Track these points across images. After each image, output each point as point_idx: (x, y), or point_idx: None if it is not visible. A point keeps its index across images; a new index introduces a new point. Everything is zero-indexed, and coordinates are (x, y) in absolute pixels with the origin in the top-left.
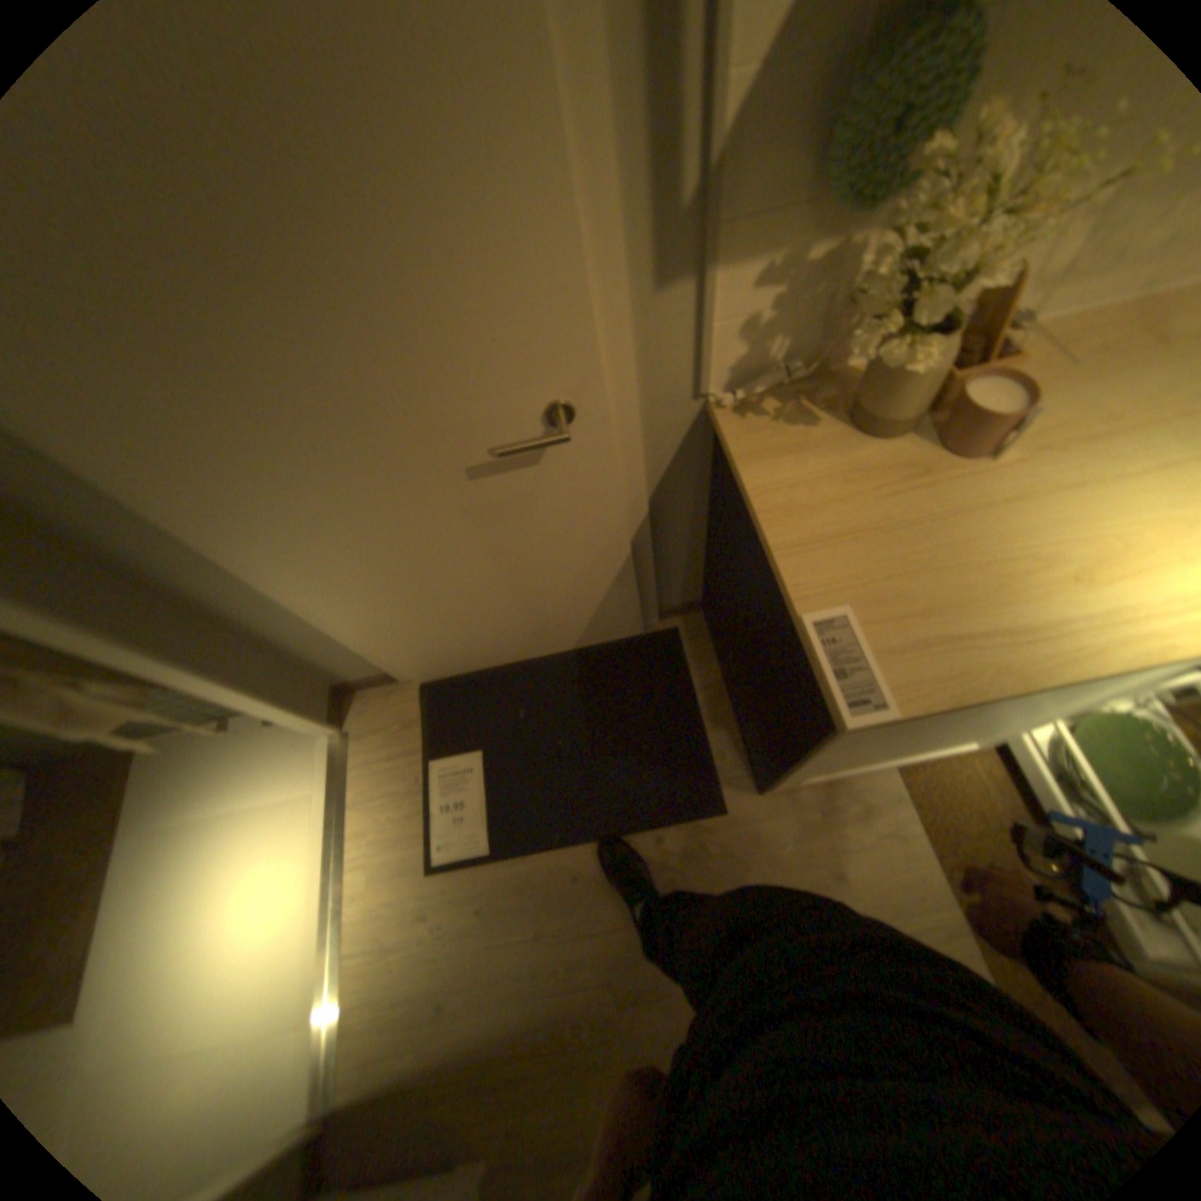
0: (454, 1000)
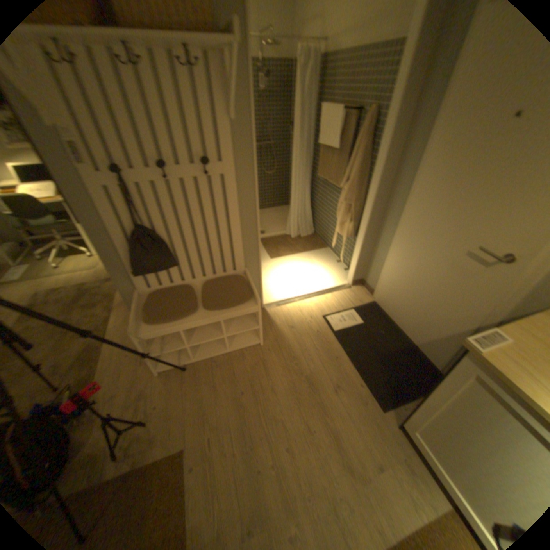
0: (296, 331)
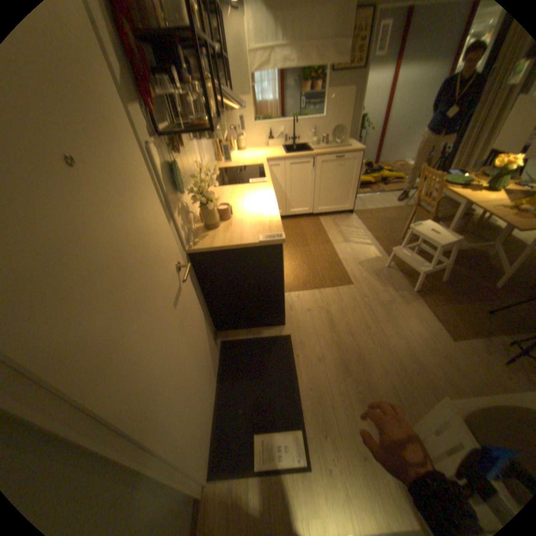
0: (360, 449)
